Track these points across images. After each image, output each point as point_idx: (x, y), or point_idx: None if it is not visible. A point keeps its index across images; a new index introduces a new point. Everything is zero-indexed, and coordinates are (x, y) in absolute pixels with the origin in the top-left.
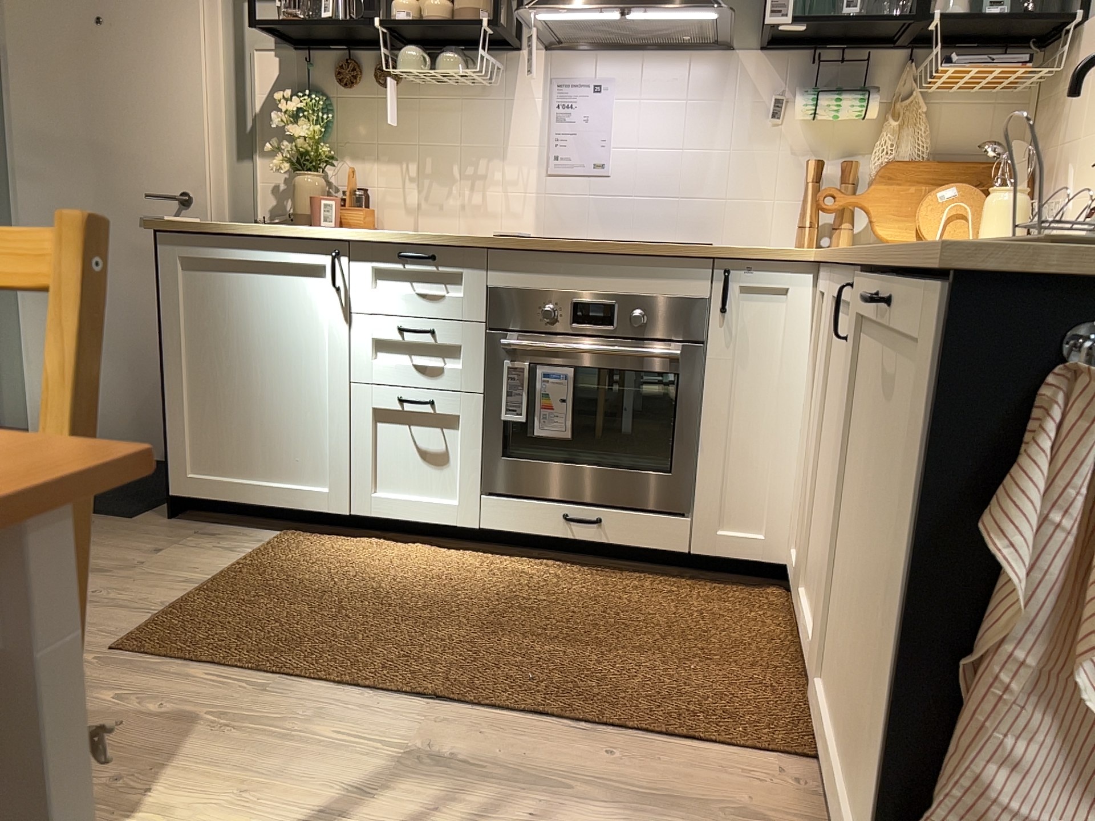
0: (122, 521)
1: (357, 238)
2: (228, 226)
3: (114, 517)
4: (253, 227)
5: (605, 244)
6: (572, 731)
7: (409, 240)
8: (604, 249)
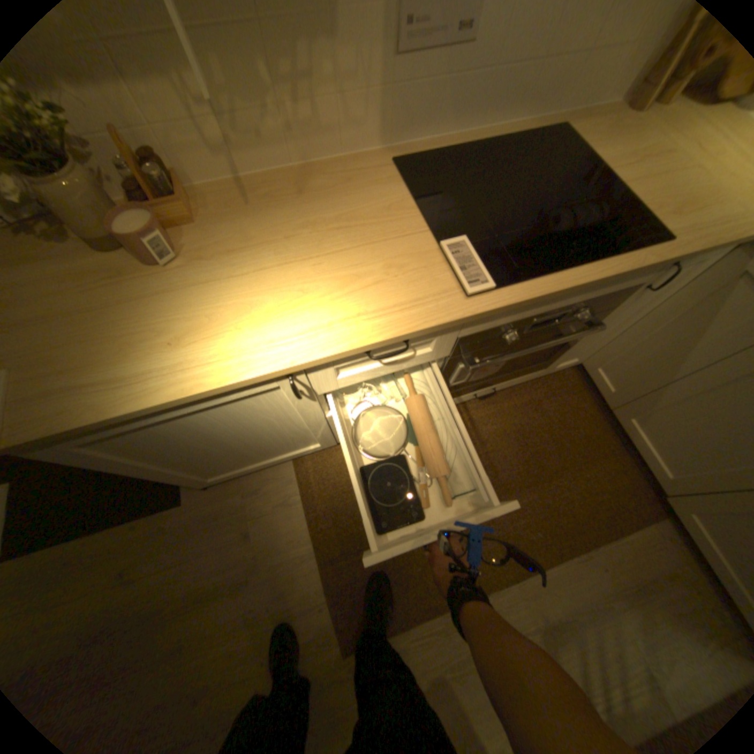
0: (179, 512)
1: (316, 362)
2: (120, 415)
3: (167, 511)
4: (158, 402)
5: (594, 280)
6: (584, 566)
7: (382, 344)
8: (591, 283)
